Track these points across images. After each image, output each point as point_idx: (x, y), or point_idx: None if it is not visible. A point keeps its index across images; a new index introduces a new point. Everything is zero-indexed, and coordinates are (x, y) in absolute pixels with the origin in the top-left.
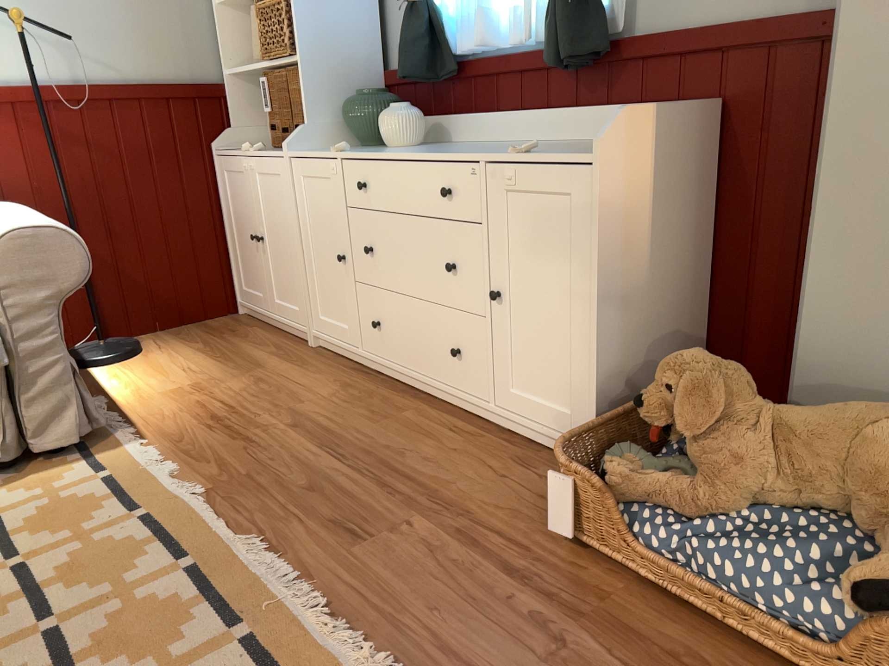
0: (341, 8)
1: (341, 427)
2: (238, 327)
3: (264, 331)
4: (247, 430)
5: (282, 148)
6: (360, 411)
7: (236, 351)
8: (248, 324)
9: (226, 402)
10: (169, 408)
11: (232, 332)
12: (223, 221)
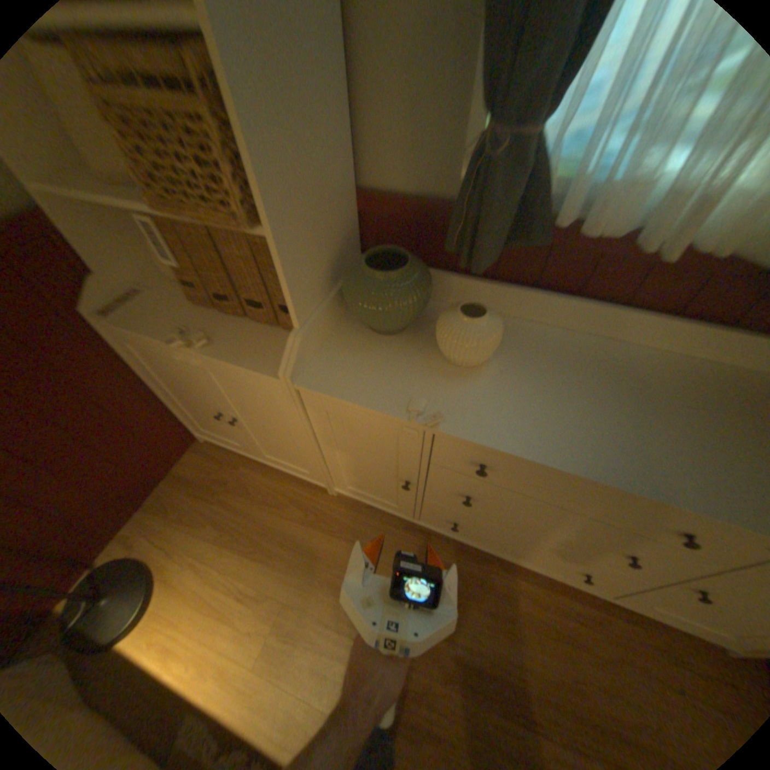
0: (312, 88)
1: (492, 658)
2: (223, 472)
3: (258, 473)
4: (414, 713)
5: (216, 306)
6: (481, 616)
7: (263, 530)
8: (229, 462)
9: (342, 656)
10: (291, 703)
11: (225, 486)
12: (144, 380)
